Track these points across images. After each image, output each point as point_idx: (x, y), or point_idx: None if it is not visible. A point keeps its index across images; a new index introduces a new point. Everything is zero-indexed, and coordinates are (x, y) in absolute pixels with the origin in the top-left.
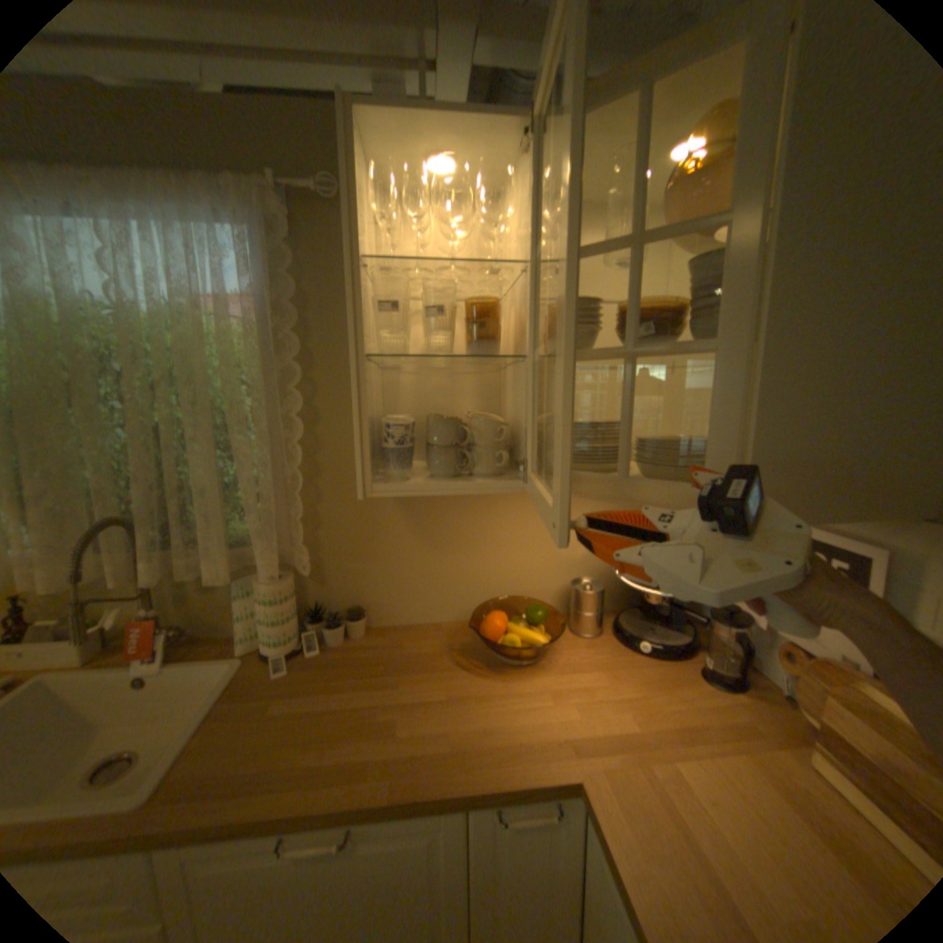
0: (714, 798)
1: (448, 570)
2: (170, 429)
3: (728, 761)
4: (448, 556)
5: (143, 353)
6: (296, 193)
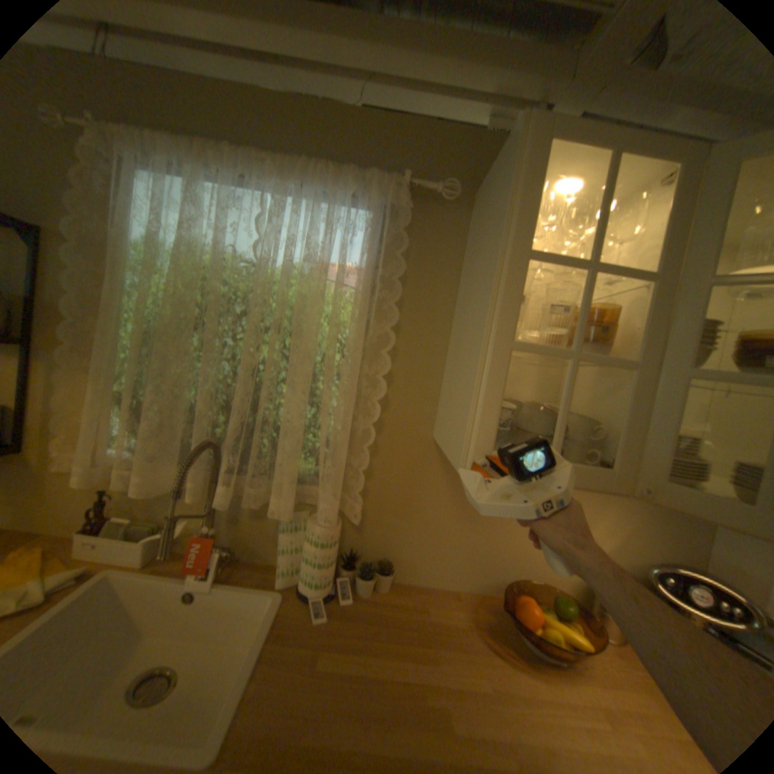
0: None
1: (477, 542)
2: (275, 370)
3: None
4: (479, 529)
5: (269, 302)
6: (418, 192)
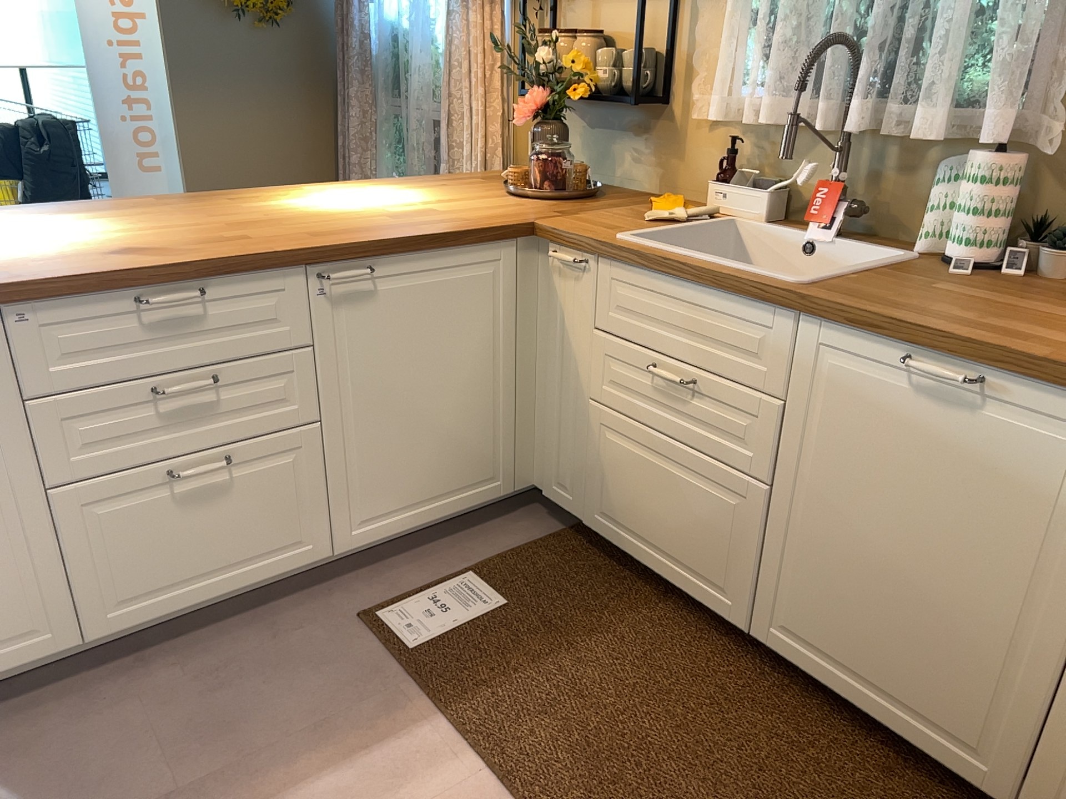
0: None
1: None
2: None
3: None
4: None
5: None
6: None
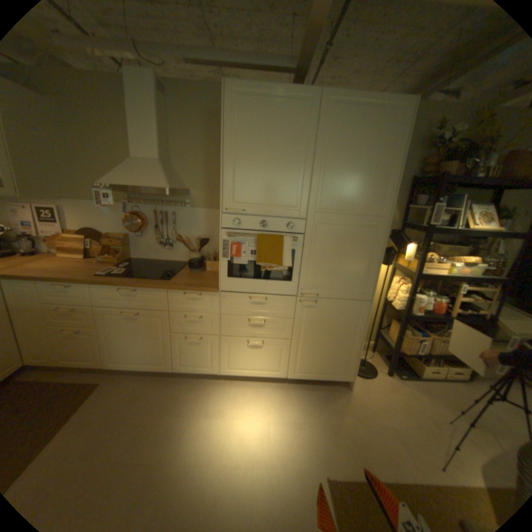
0: (36, 266)
1: None
2: None
3: (37, 262)
4: None
5: None
6: None
